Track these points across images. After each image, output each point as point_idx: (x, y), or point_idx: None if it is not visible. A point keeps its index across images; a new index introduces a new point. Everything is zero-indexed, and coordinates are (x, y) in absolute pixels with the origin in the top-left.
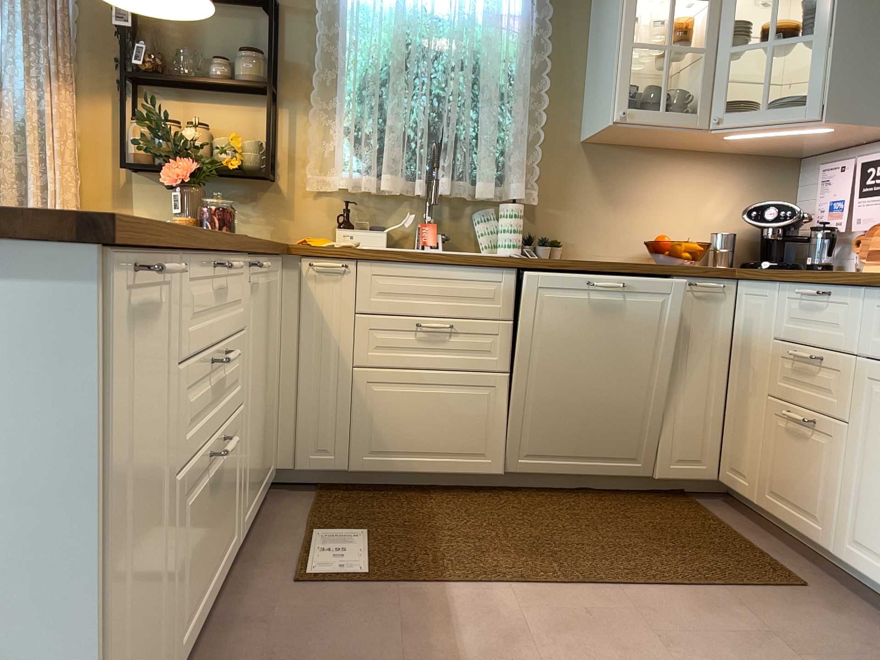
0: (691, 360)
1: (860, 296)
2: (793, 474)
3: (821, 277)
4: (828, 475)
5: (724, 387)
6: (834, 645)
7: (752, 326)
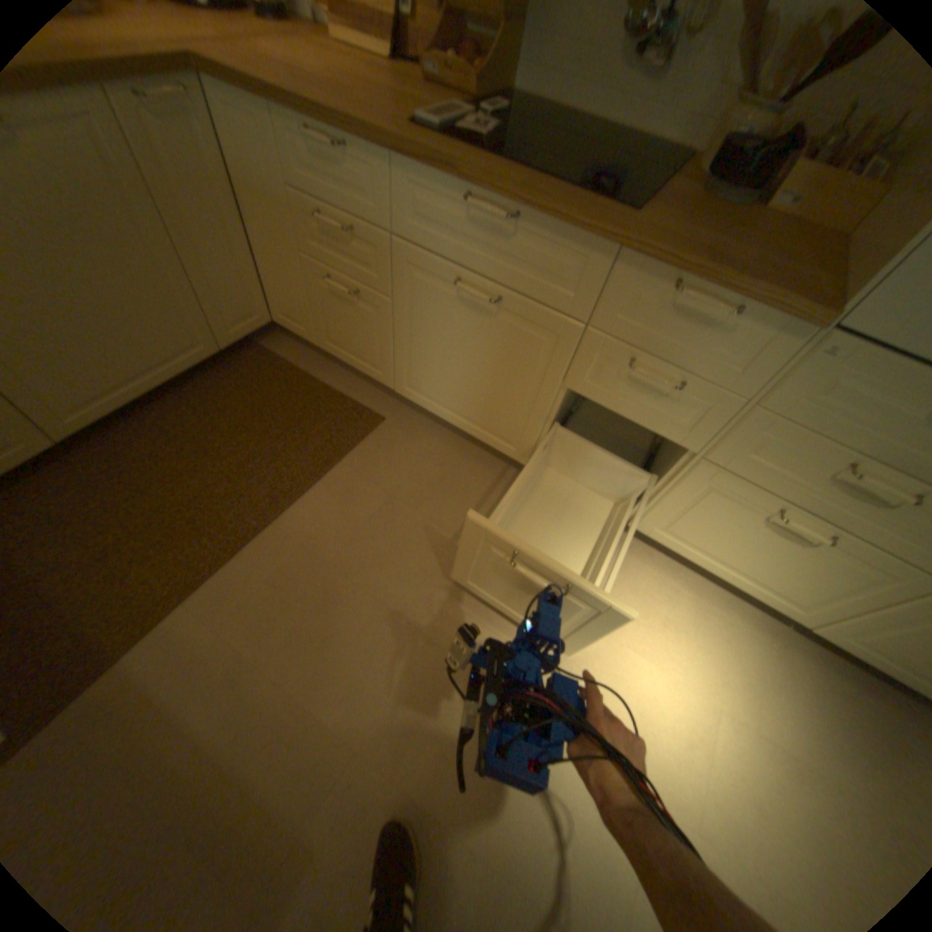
0: (190, 213)
1: (381, 156)
2: (345, 329)
3: (326, 114)
4: (378, 336)
5: (239, 231)
6: (422, 473)
7: (245, 157)
